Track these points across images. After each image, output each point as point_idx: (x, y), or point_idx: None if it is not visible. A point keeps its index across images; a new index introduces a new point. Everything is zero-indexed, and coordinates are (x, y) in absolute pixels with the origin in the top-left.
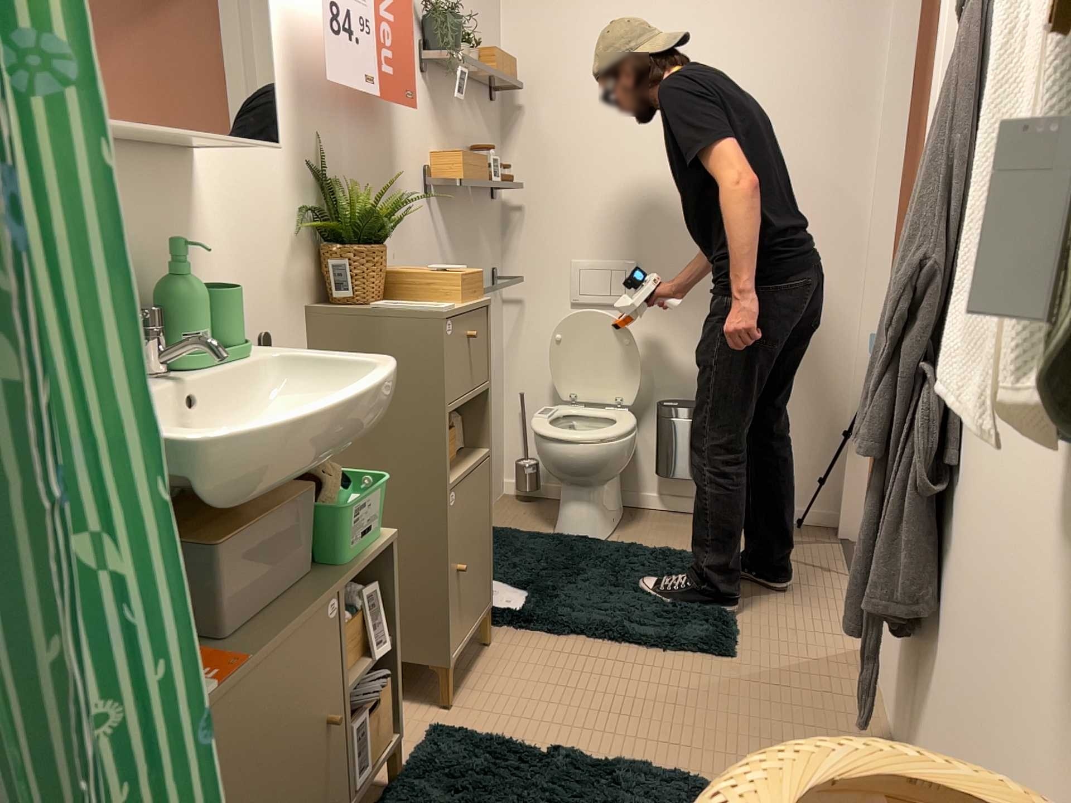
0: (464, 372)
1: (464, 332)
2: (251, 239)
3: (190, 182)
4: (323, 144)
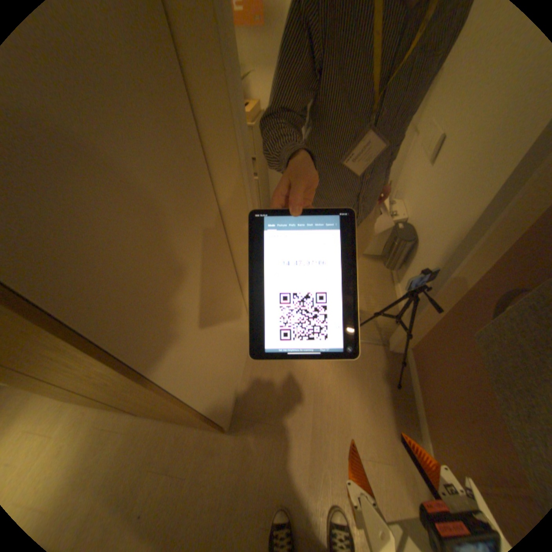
0: None
1: None
2: None
3: None
4: None
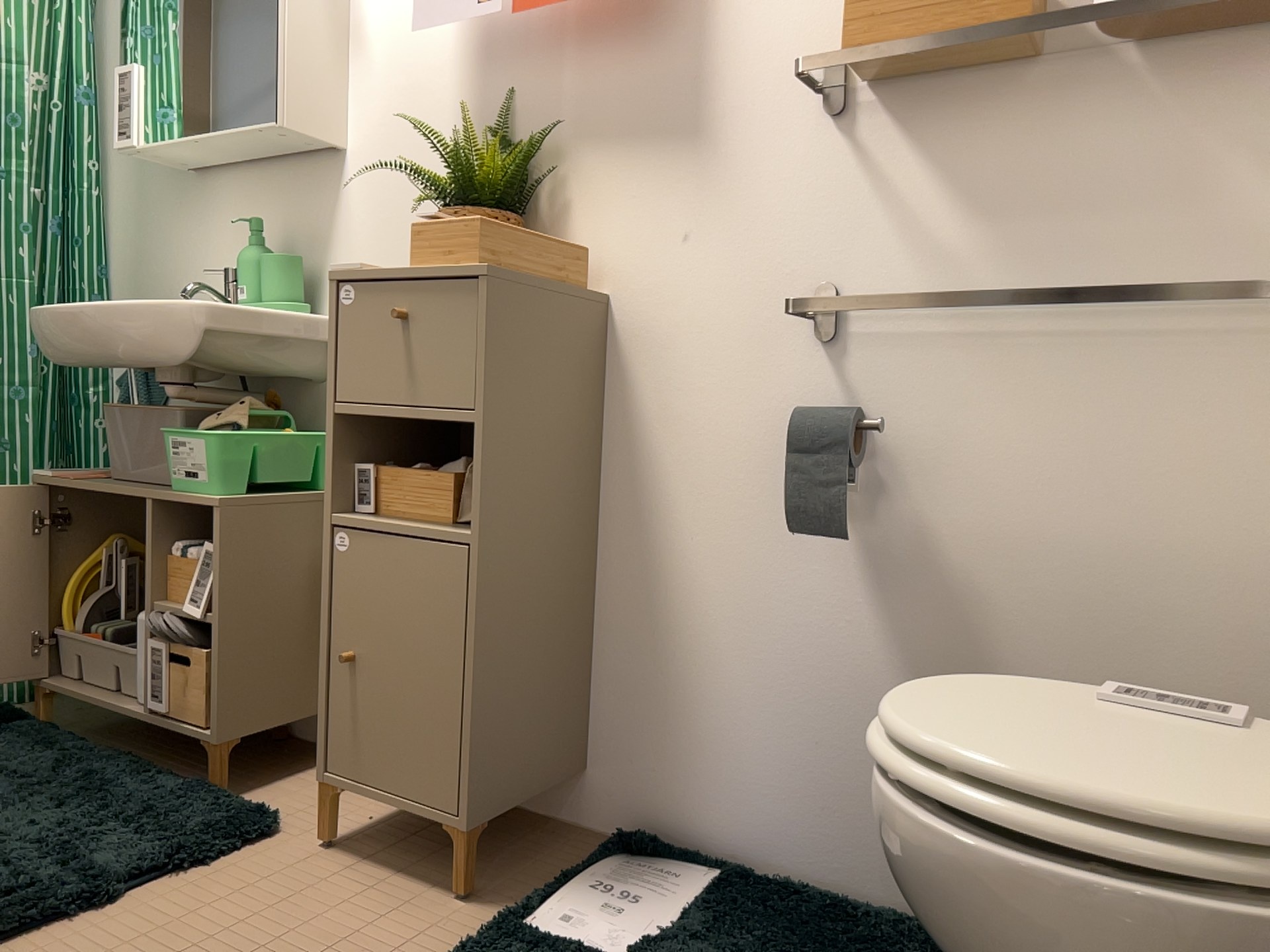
0: (381, 368)
1: (383, 307)
2: (385, 219)
3: (330, 175)
4: (511, 95)
